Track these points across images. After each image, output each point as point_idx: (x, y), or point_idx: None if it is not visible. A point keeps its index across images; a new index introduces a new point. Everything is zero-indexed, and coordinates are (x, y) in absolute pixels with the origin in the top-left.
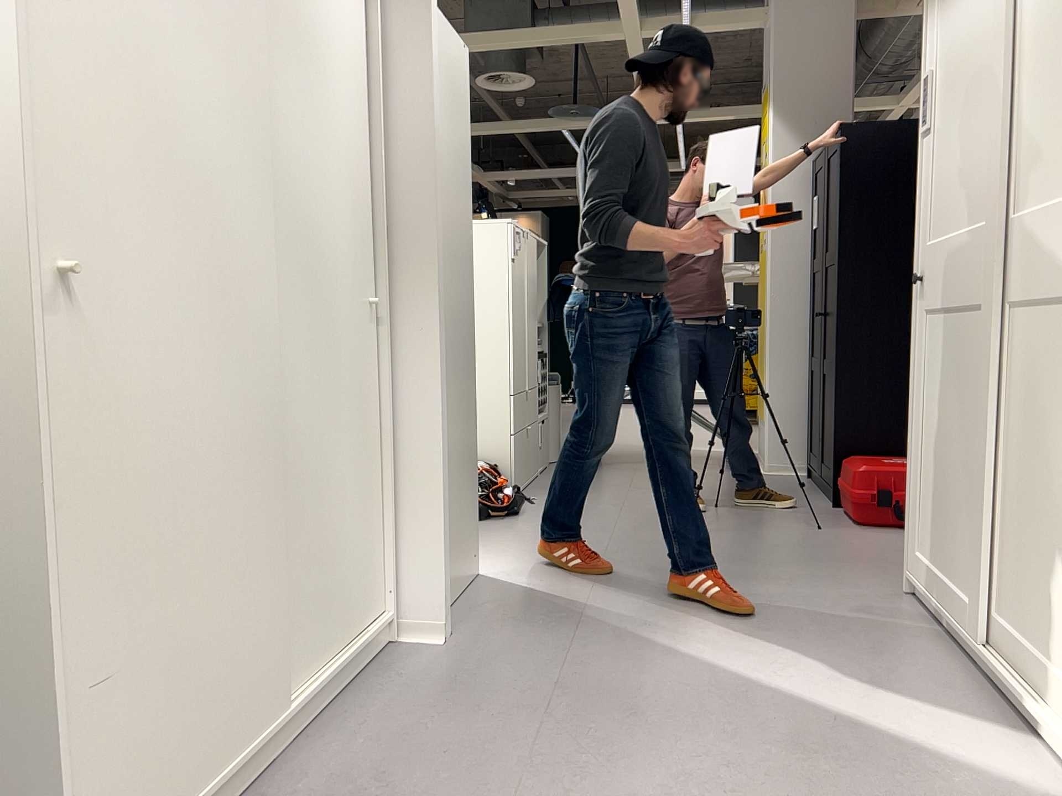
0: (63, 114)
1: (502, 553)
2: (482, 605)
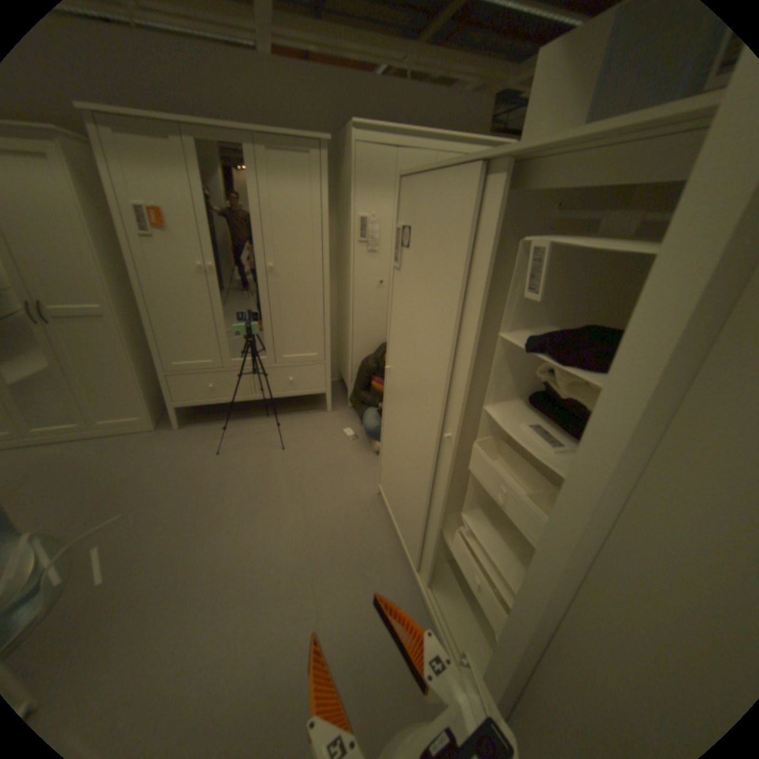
0: (392, 332)
1: None
2: None
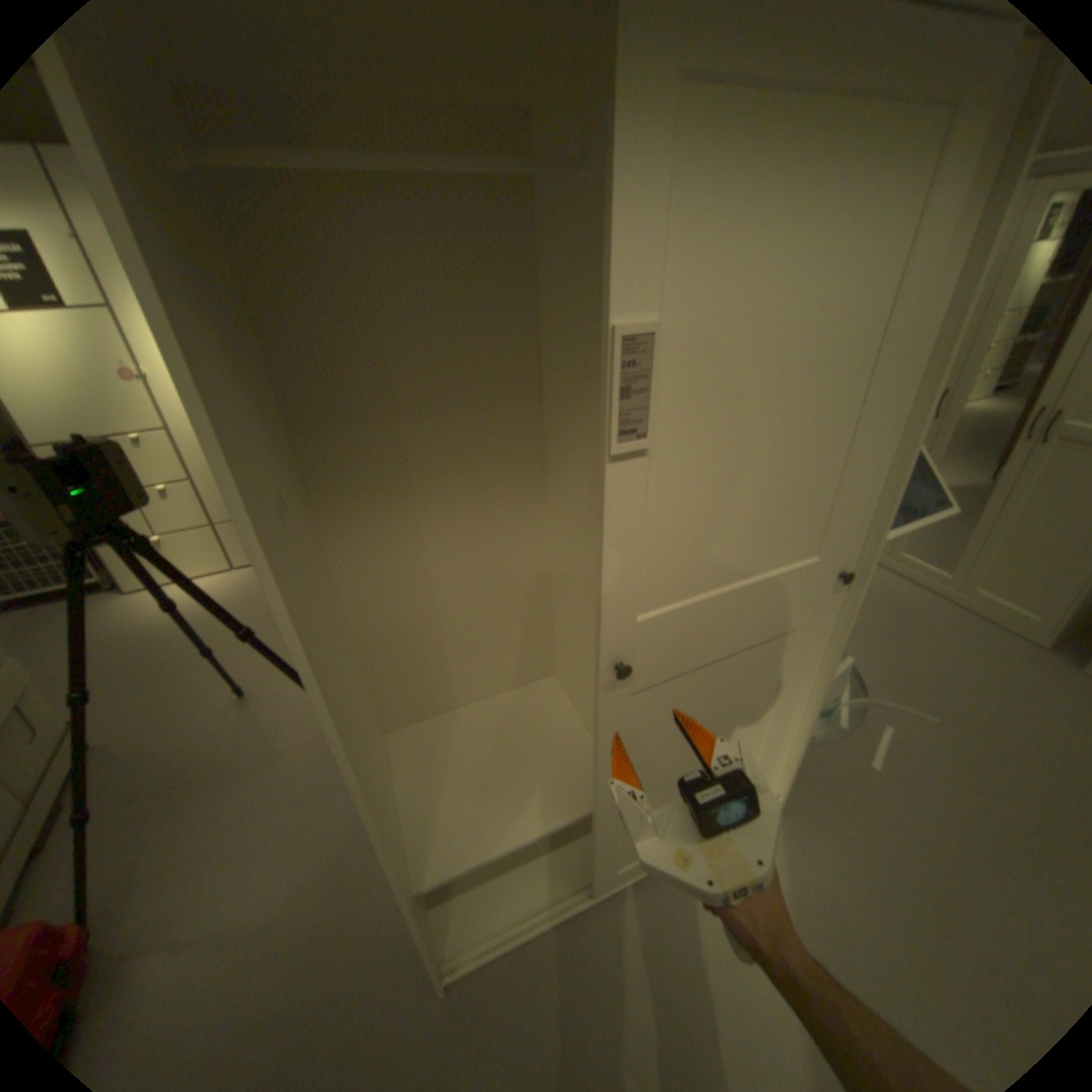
0: None
1: None
2: None
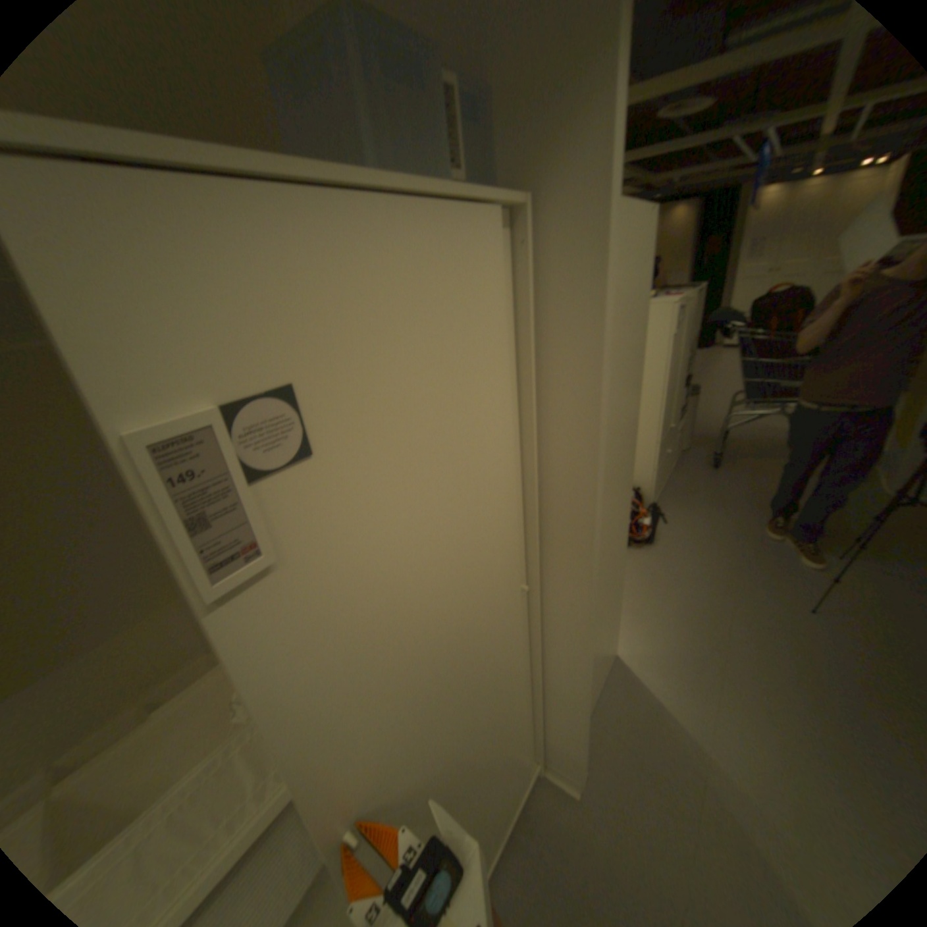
0: None
1: (638, 620)
2: (617, 727)
